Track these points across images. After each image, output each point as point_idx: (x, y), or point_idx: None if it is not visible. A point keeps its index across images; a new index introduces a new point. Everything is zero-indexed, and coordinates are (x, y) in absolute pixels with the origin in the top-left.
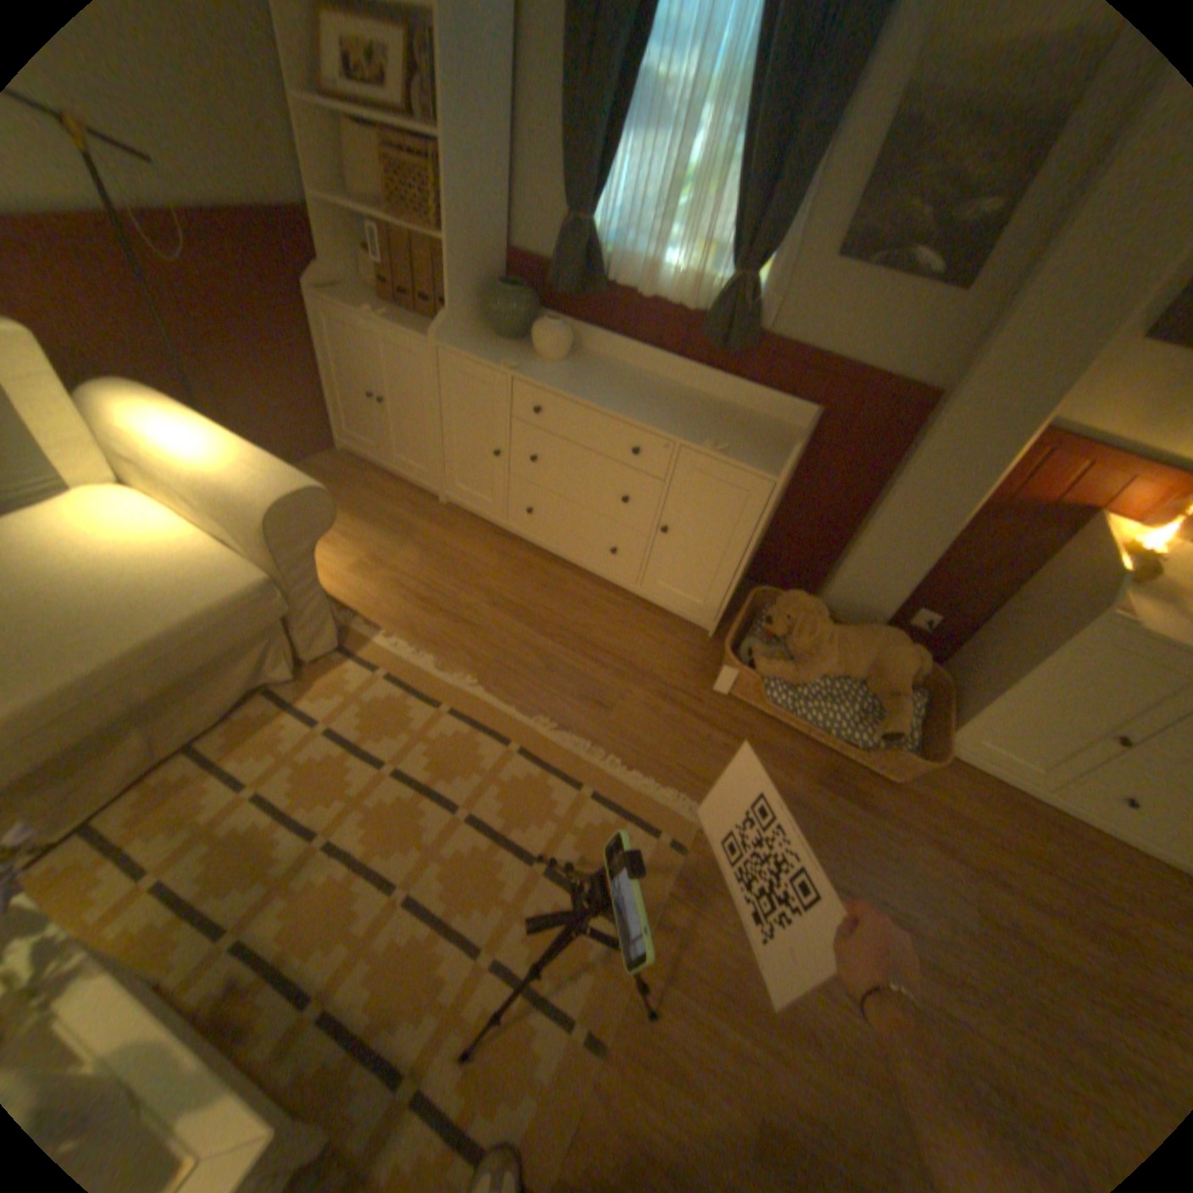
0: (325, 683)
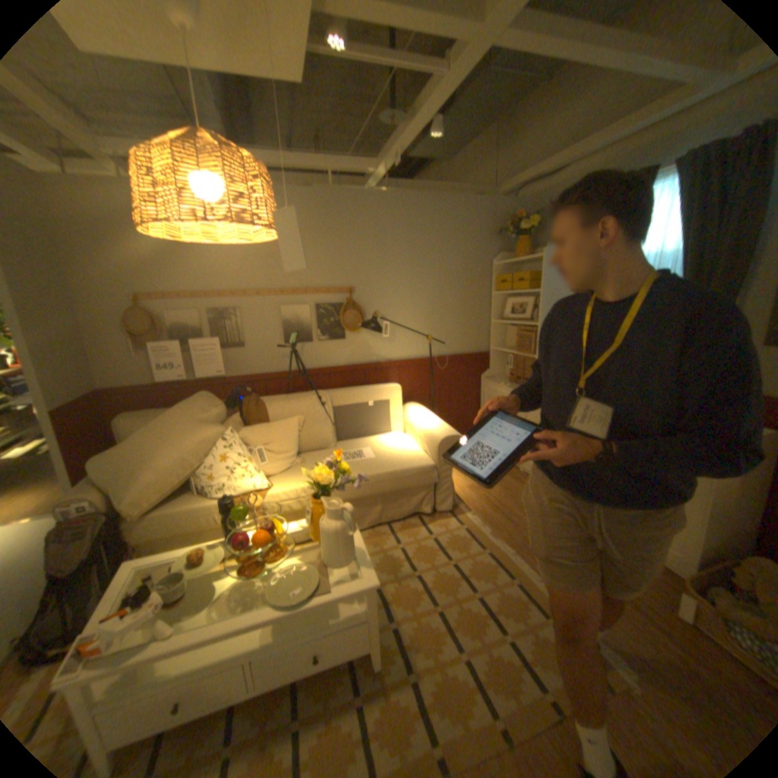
0: (441, 522)
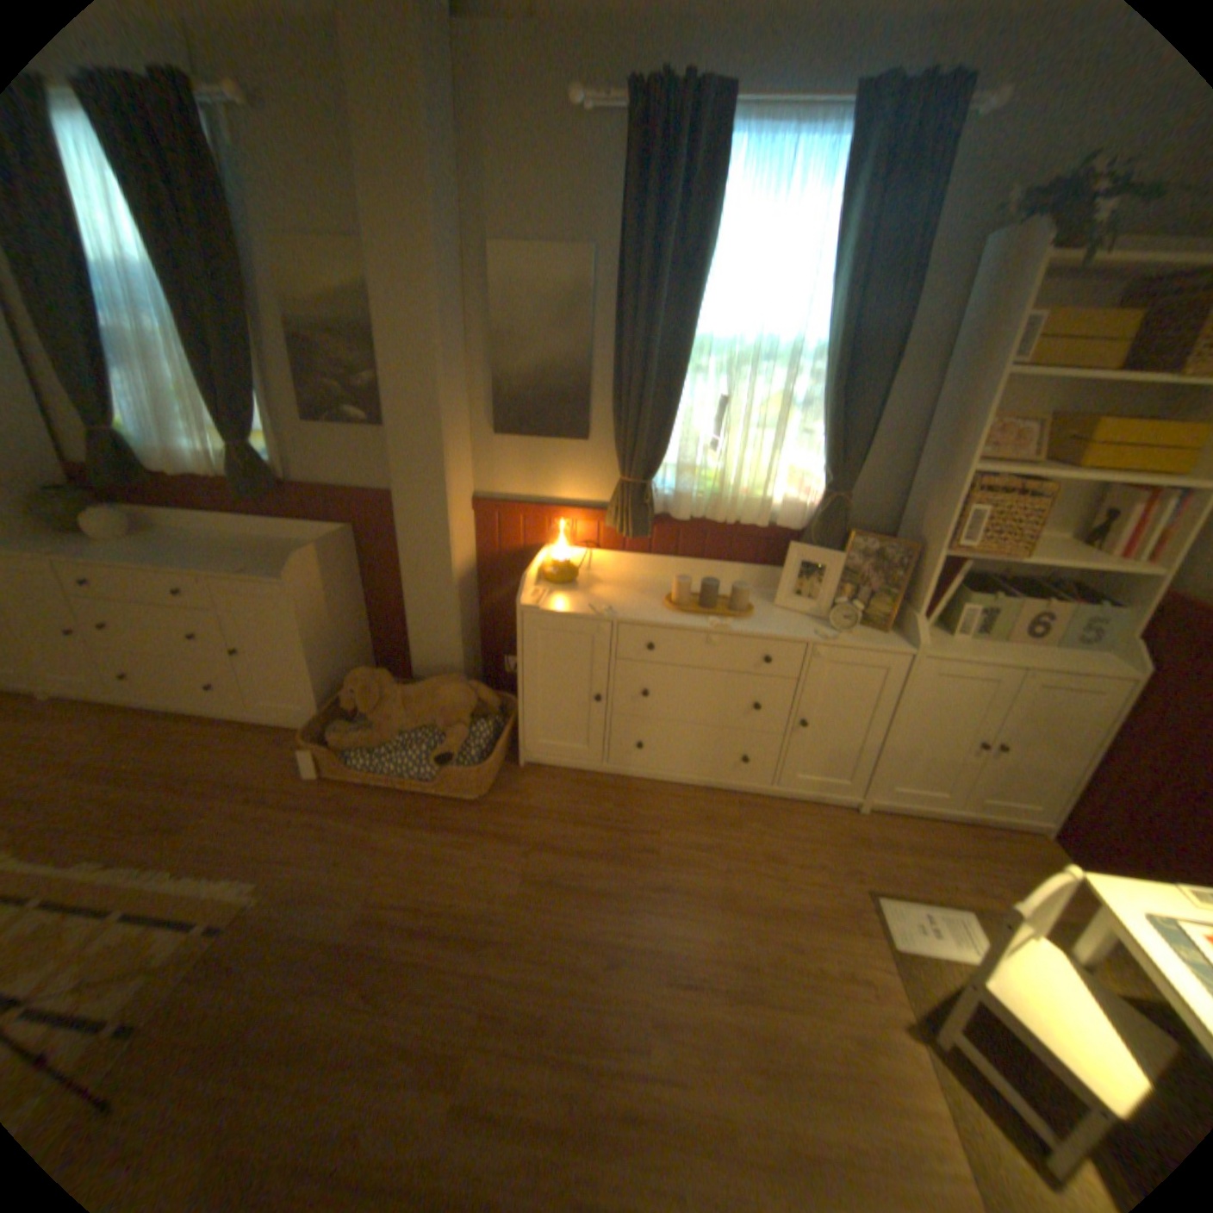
0: None
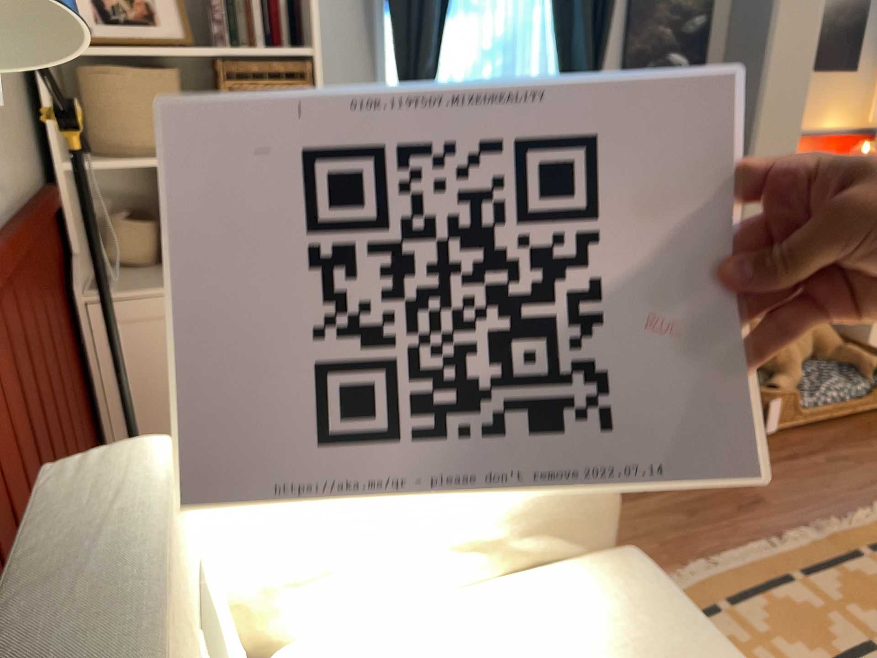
0: None
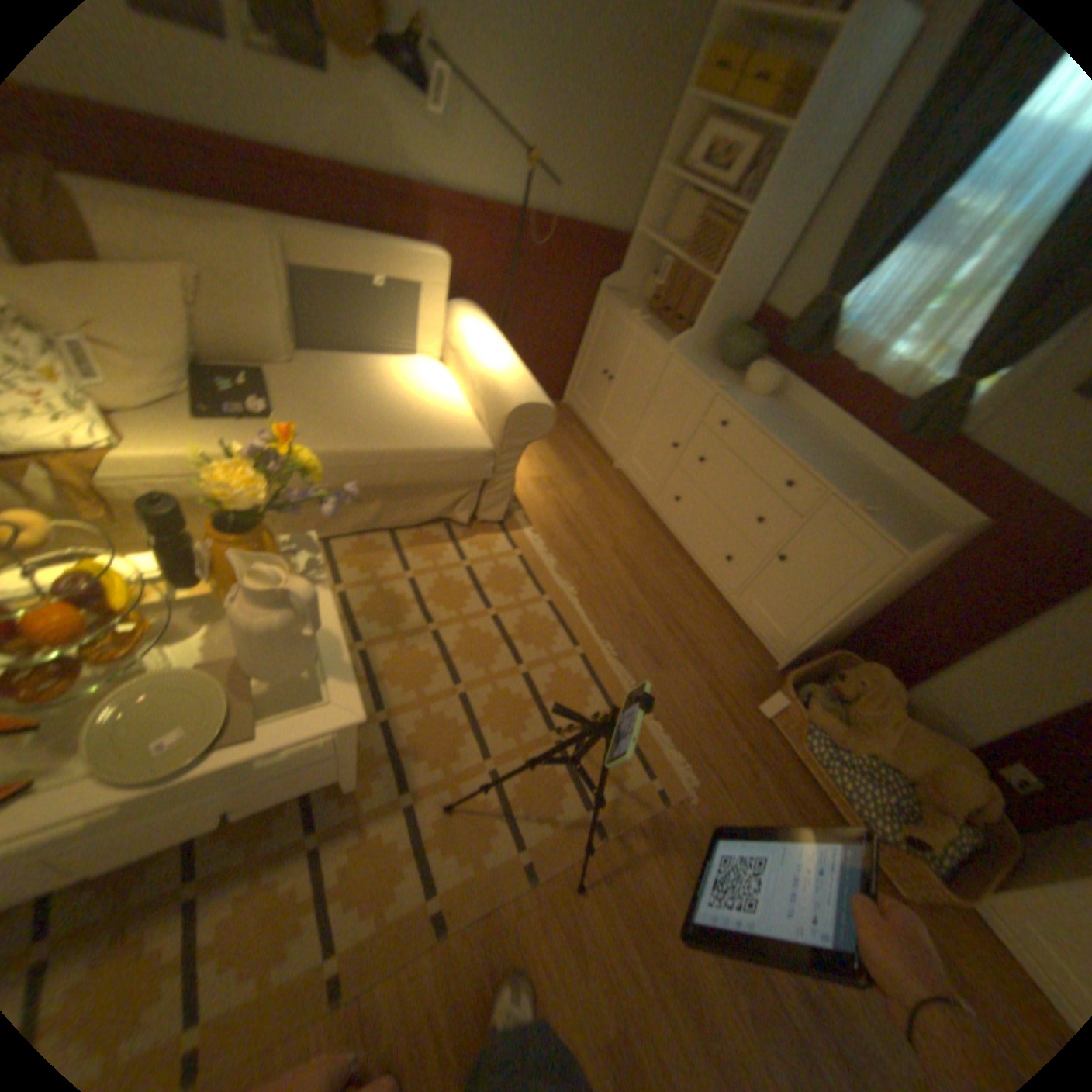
0: (482, 540)
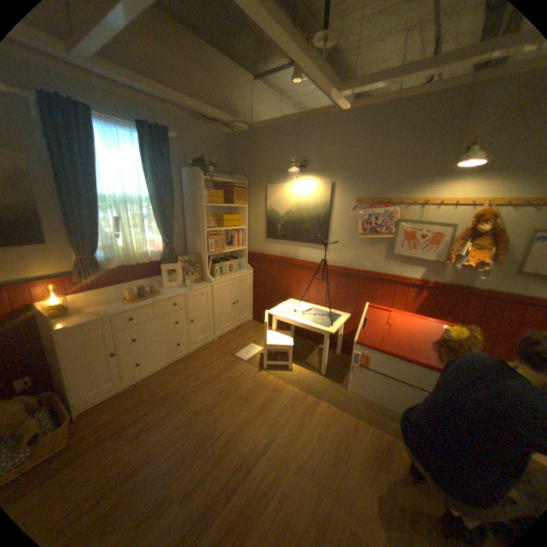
0: None
